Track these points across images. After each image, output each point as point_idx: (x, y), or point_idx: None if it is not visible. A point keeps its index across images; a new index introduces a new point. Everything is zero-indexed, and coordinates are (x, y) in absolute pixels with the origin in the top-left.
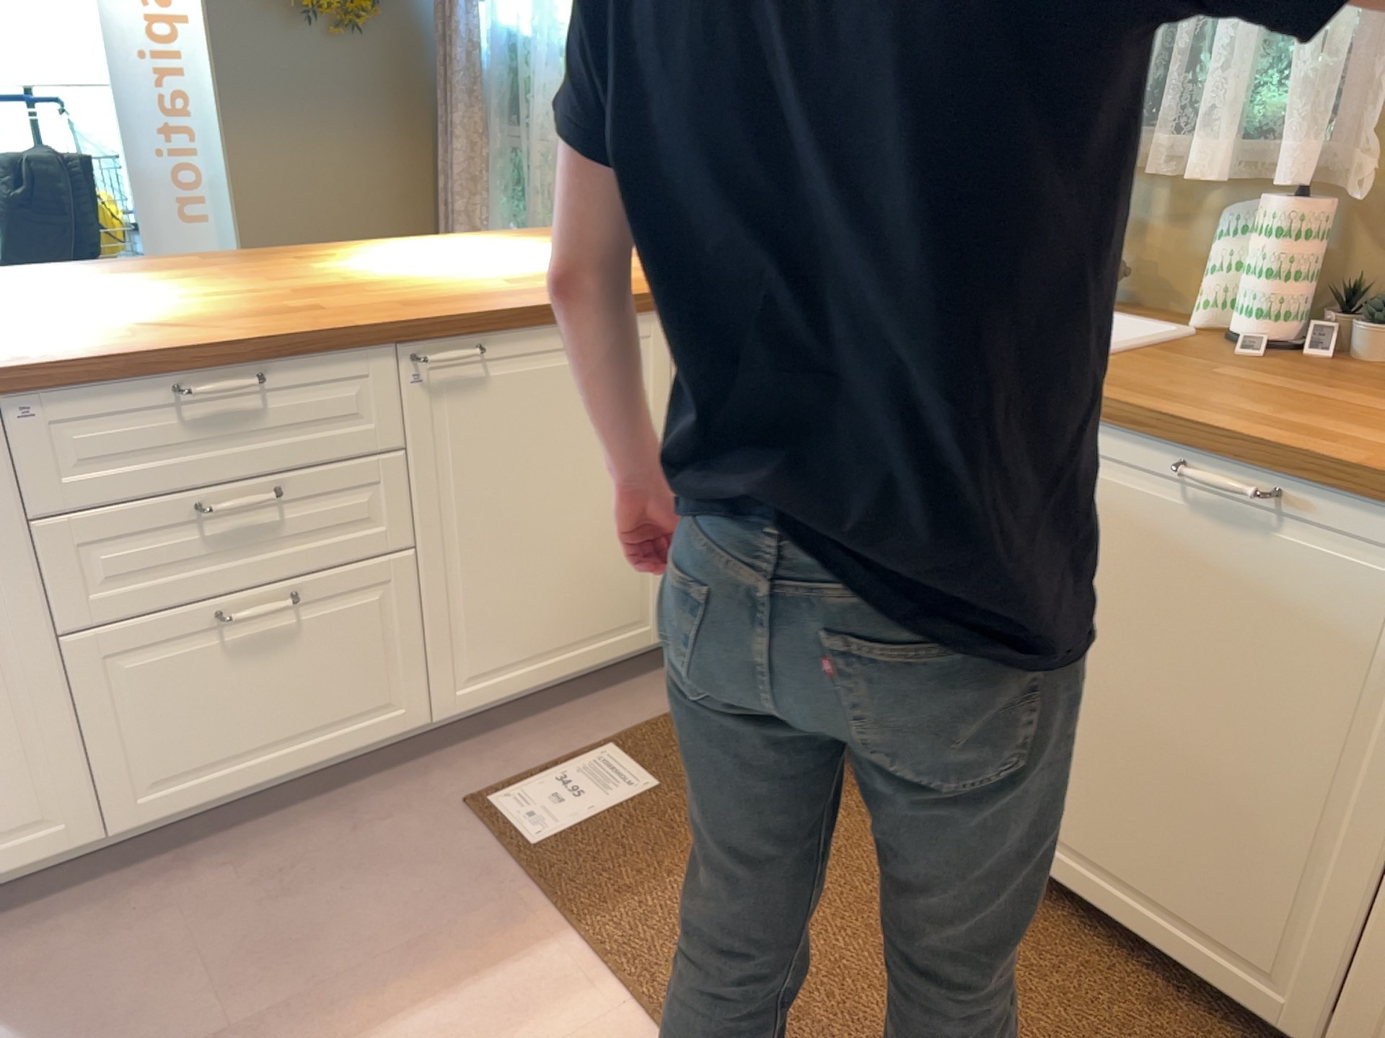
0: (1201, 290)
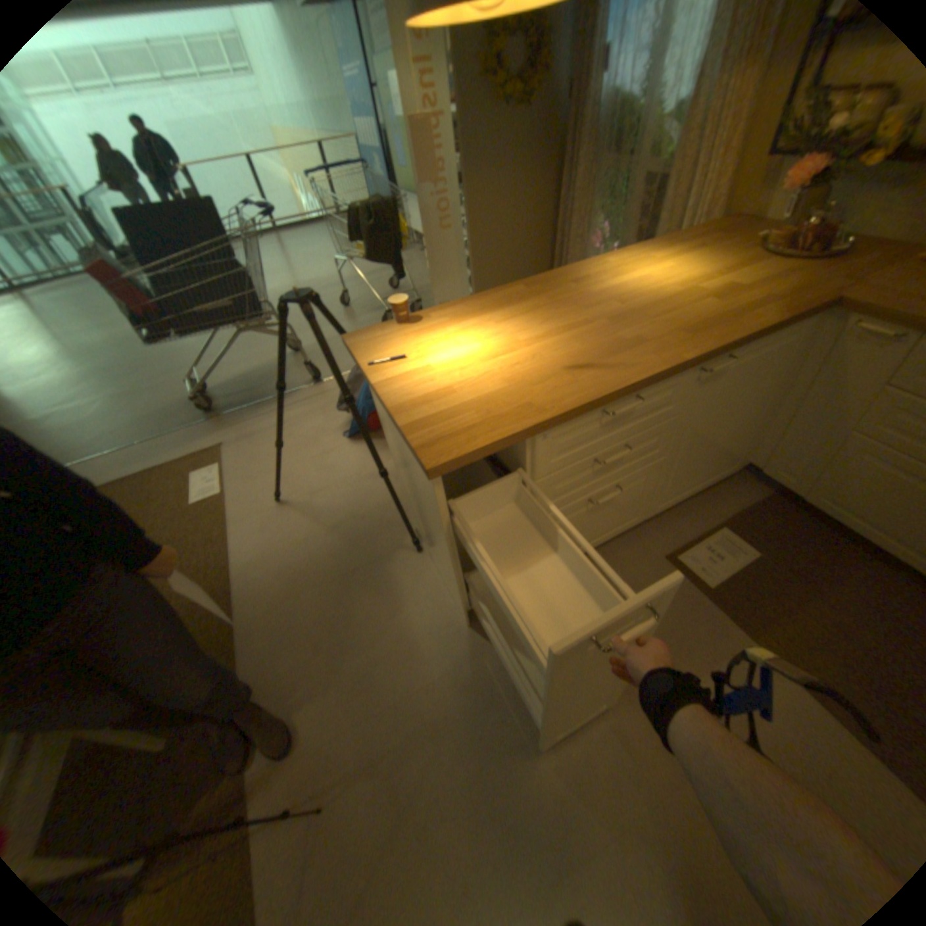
0: None
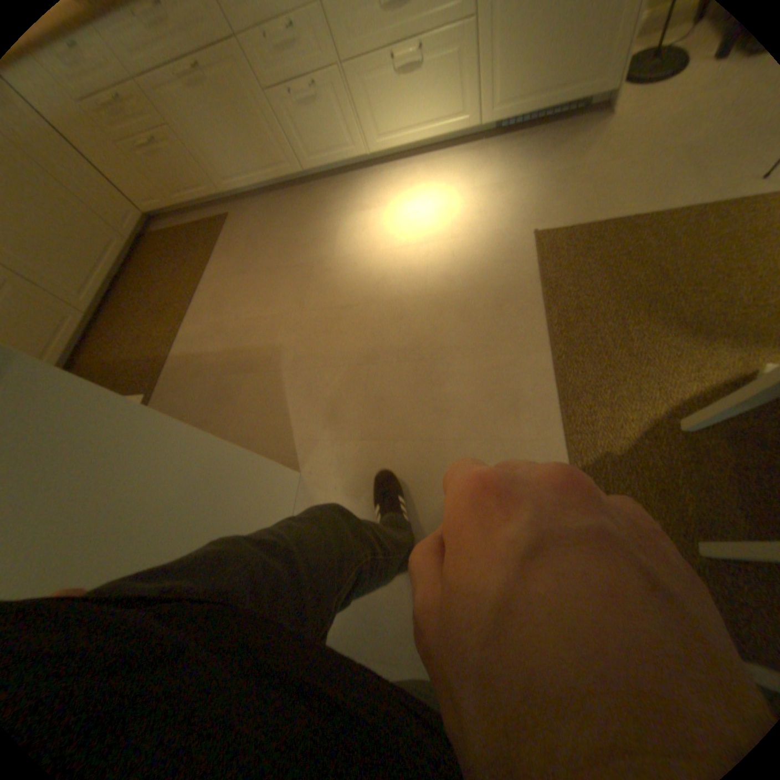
0: None
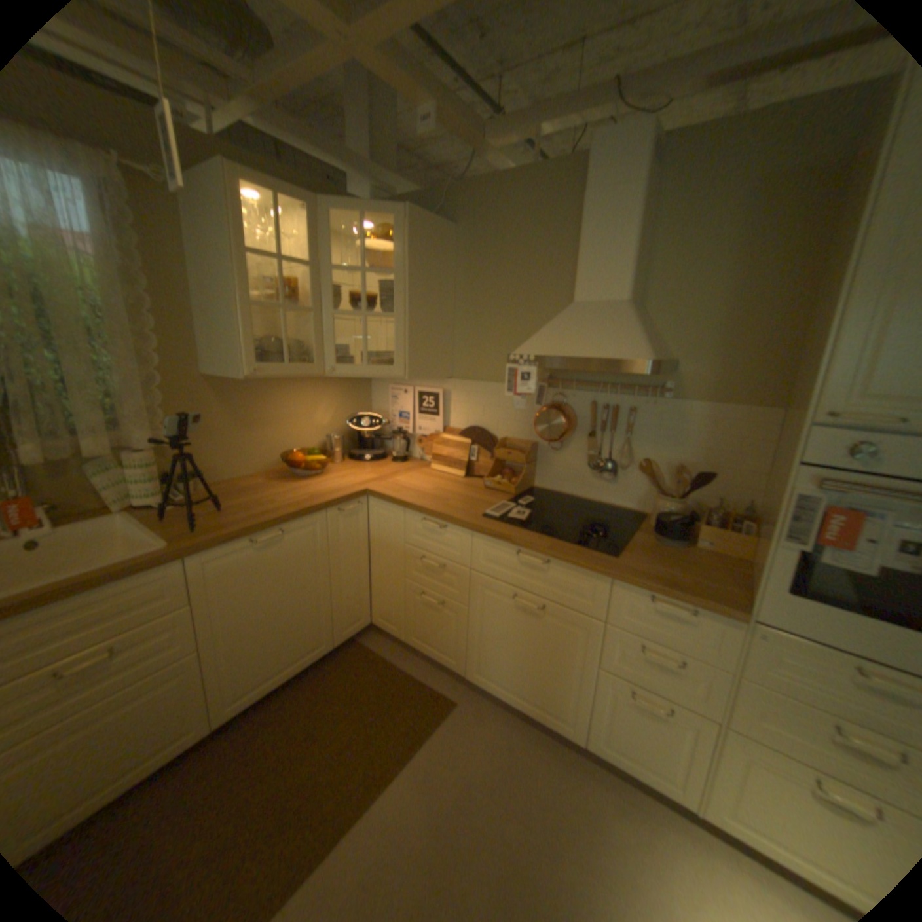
0: (103, 498)
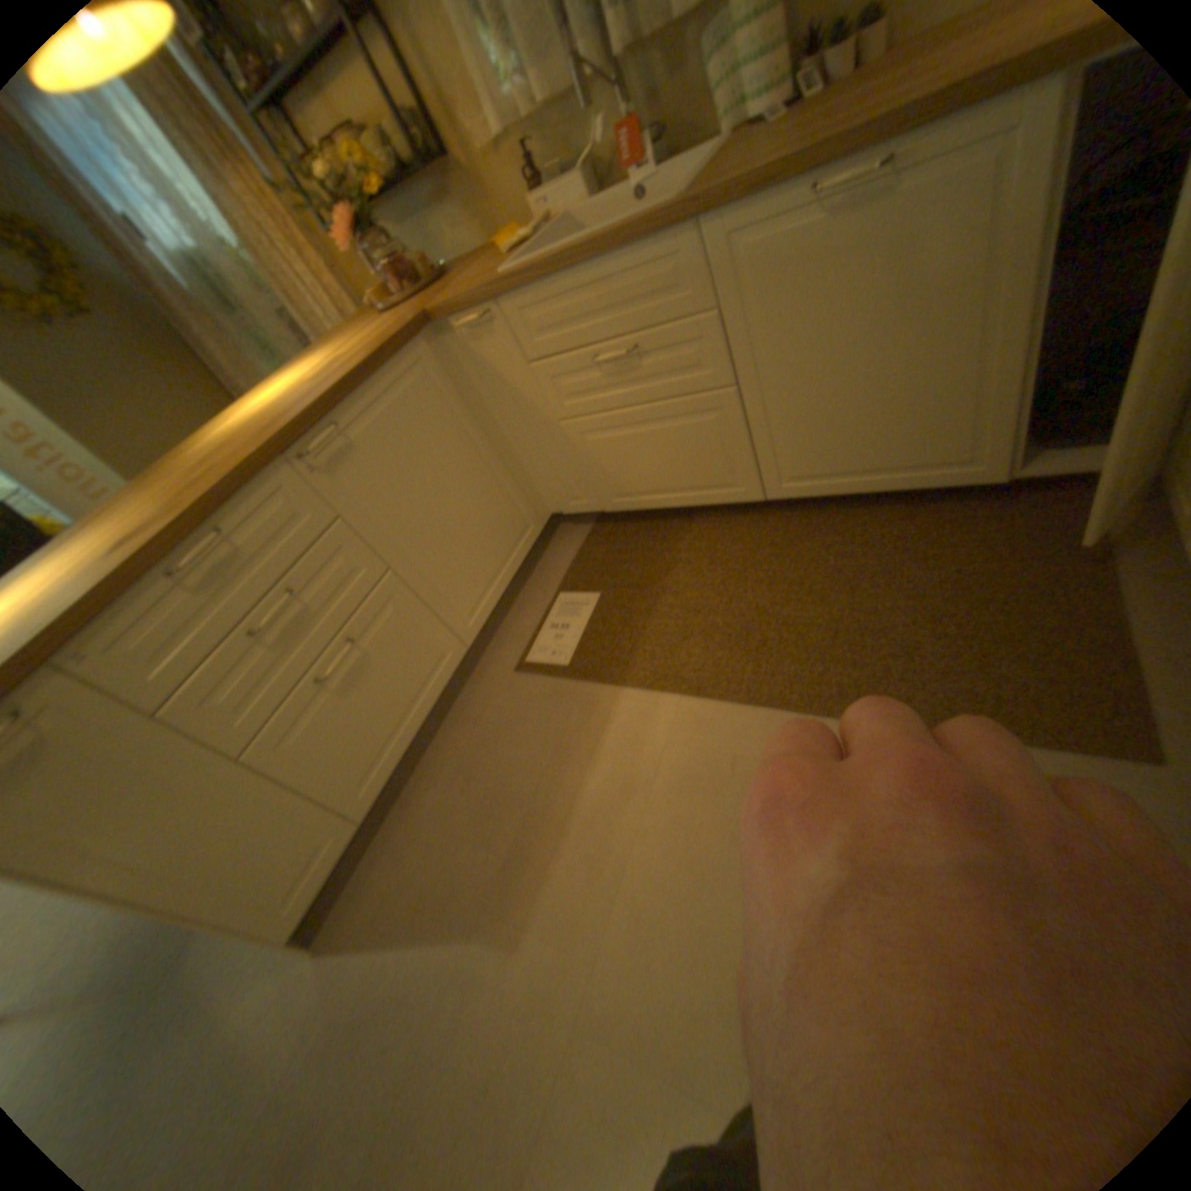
0: (715, 105)
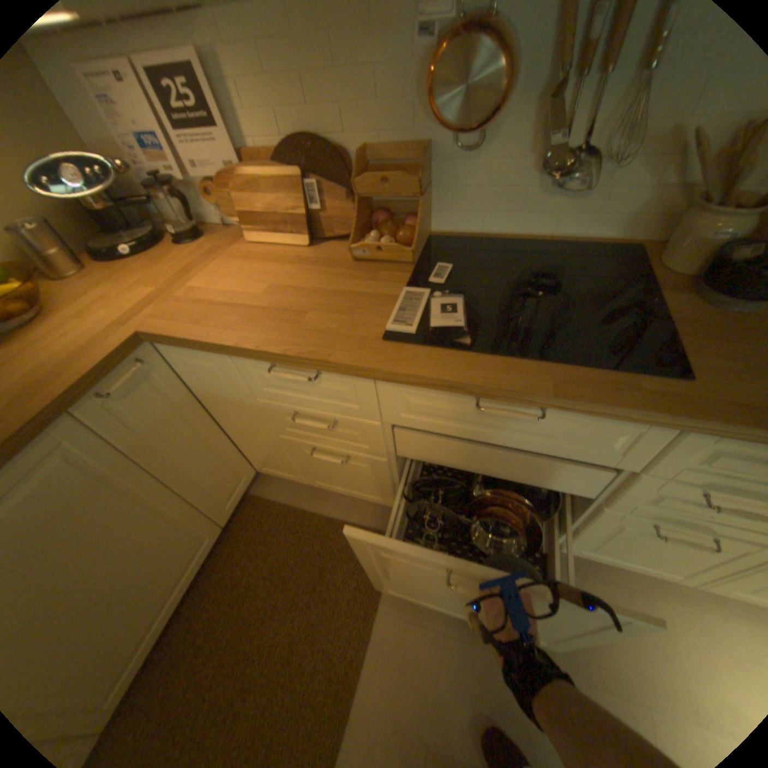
0: None
